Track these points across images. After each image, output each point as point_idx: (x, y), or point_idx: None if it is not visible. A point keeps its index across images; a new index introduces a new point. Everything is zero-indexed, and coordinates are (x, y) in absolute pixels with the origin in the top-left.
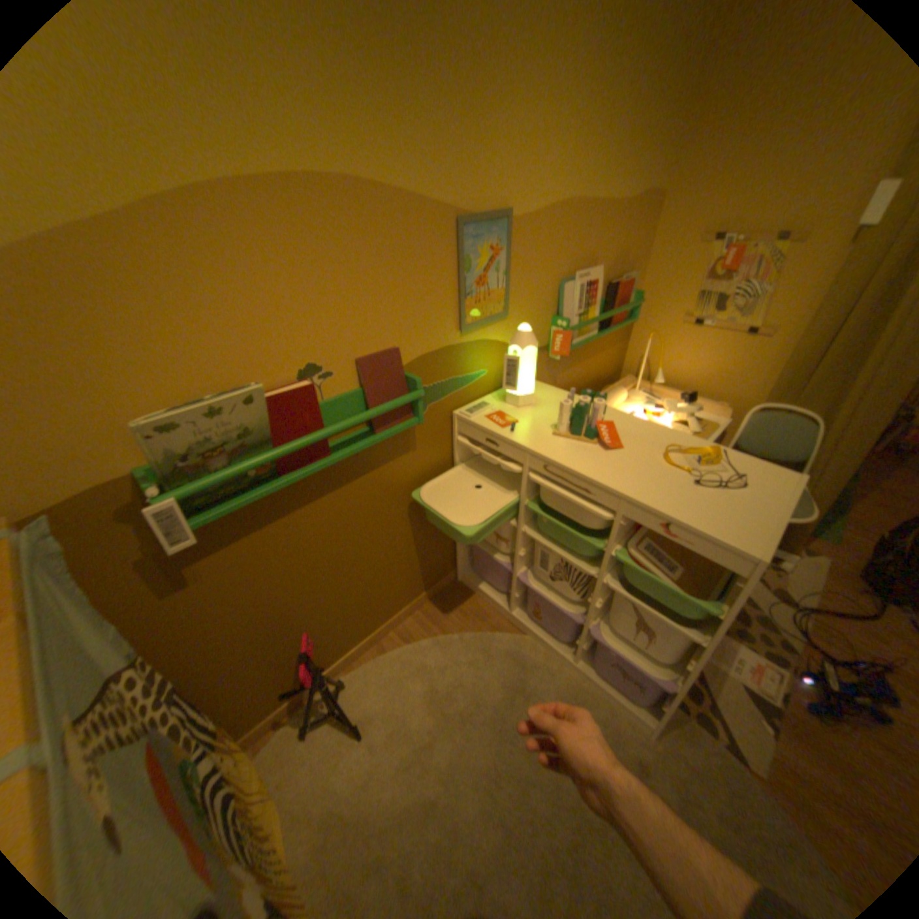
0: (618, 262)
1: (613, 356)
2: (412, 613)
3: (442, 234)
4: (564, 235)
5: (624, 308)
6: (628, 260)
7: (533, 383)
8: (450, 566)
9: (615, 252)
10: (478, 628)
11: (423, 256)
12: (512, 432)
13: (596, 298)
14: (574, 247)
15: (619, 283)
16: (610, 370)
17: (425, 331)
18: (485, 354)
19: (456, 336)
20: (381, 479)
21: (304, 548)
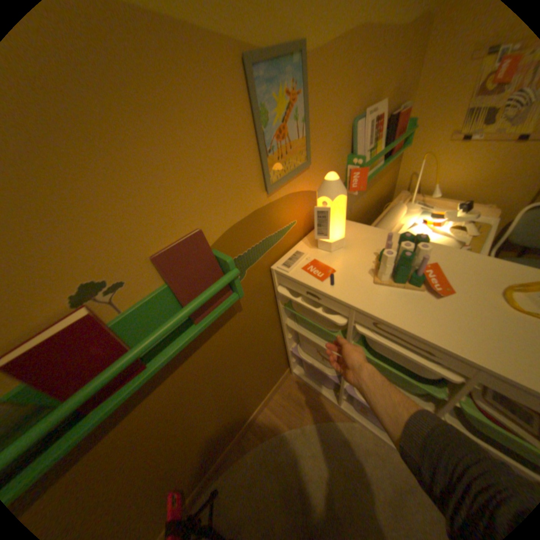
0: (397, 93)
1: (390, 177)
2: (261, 411)
3: (226, 78)
4: (356, 68)
5: (403, 136)
6: (404, 90)
7: (342, 226)
8: (285, 368)
9: (395, 83)
10: (315, 419)
11: (207, 112)
12: (332, 284)
13: (383, 131)
14: (364, 82)
15: (400, 112)
16: (388, 189)
17: (229, 200)
18: (293, 206)
19: (263, 197)
20: (213, 346)
21: (149, 432)
